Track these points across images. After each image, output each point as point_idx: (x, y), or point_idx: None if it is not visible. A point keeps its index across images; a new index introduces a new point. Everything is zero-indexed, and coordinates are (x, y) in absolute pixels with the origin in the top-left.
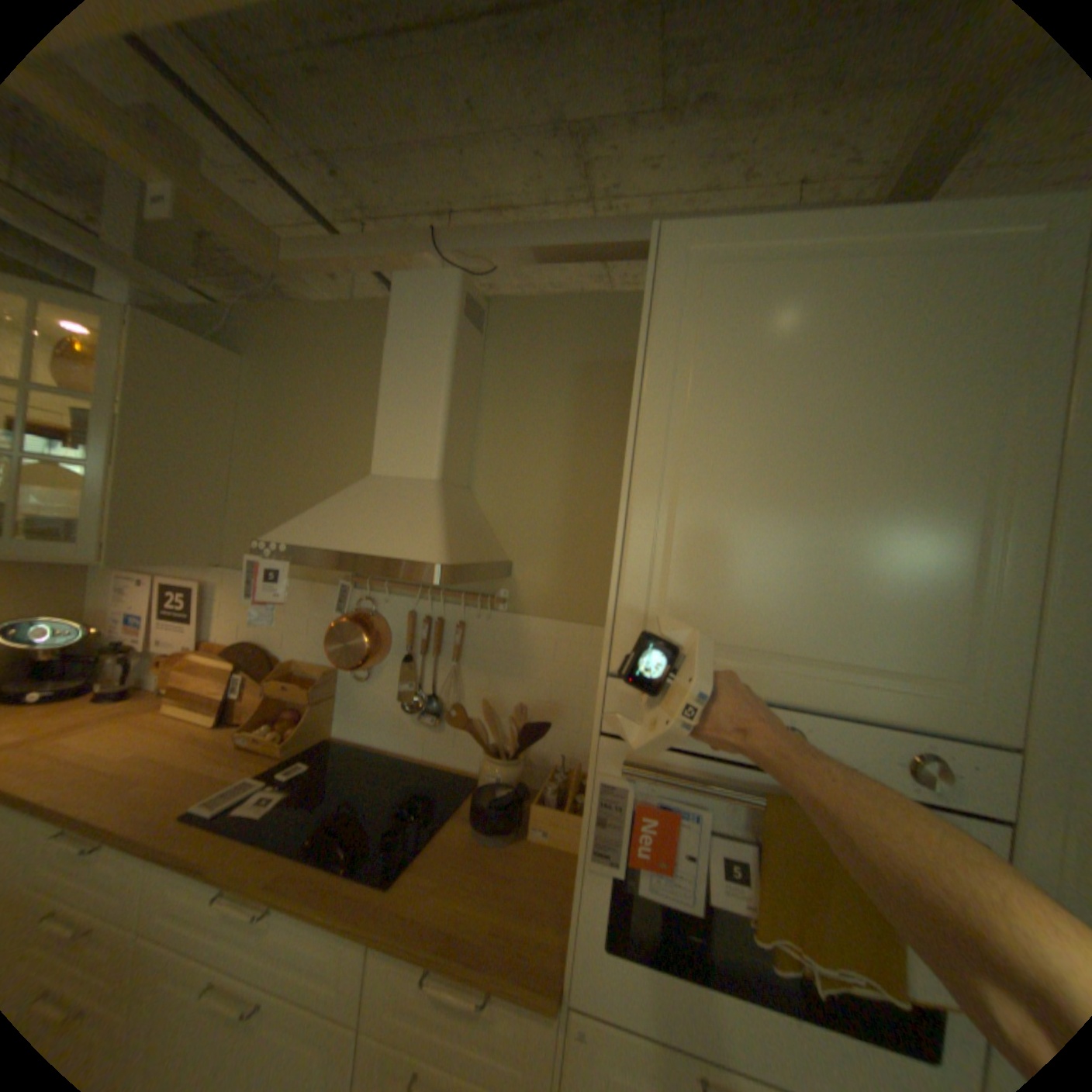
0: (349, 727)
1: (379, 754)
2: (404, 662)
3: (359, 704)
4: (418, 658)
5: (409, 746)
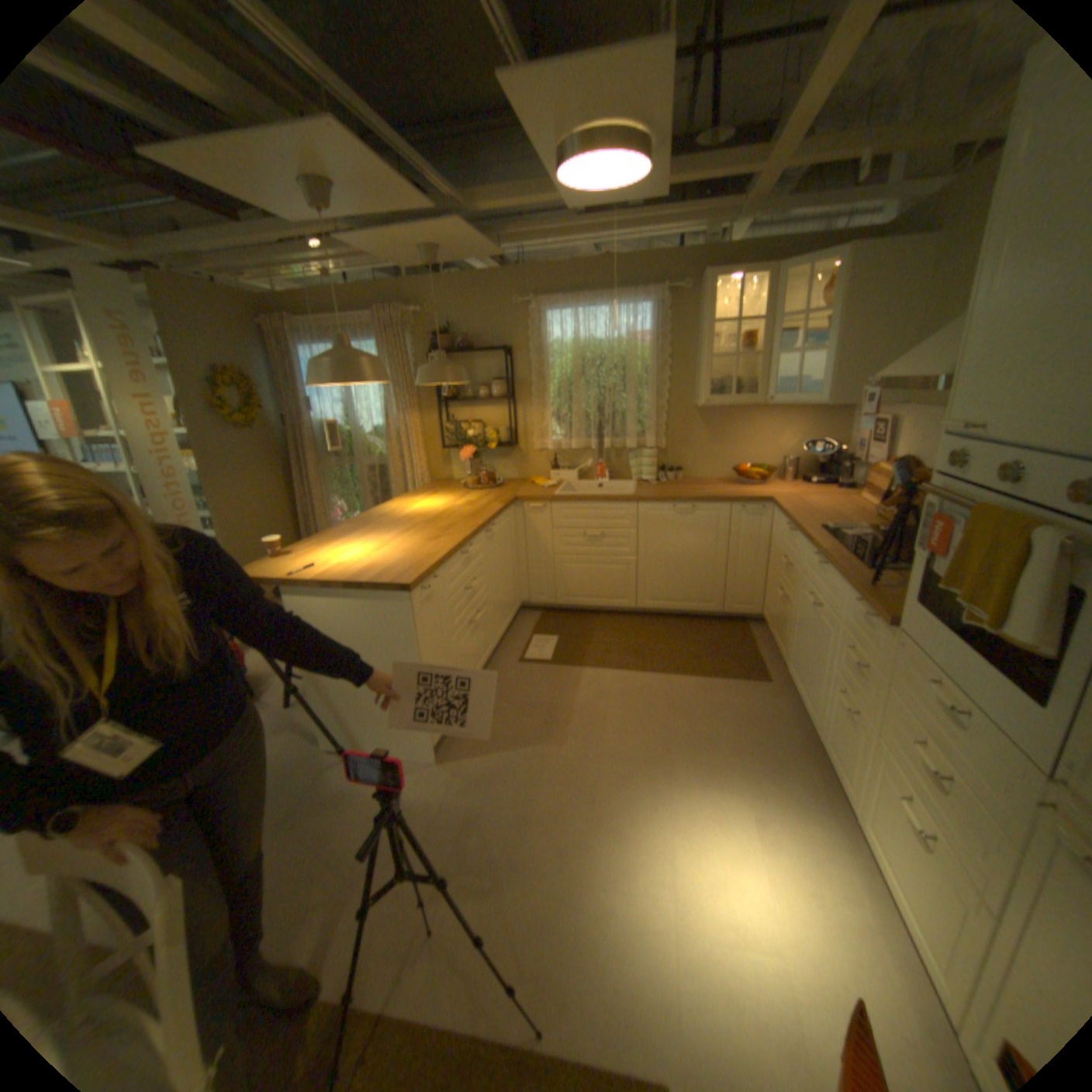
0: None
1: None
2: None
3: None
4: None
5: None
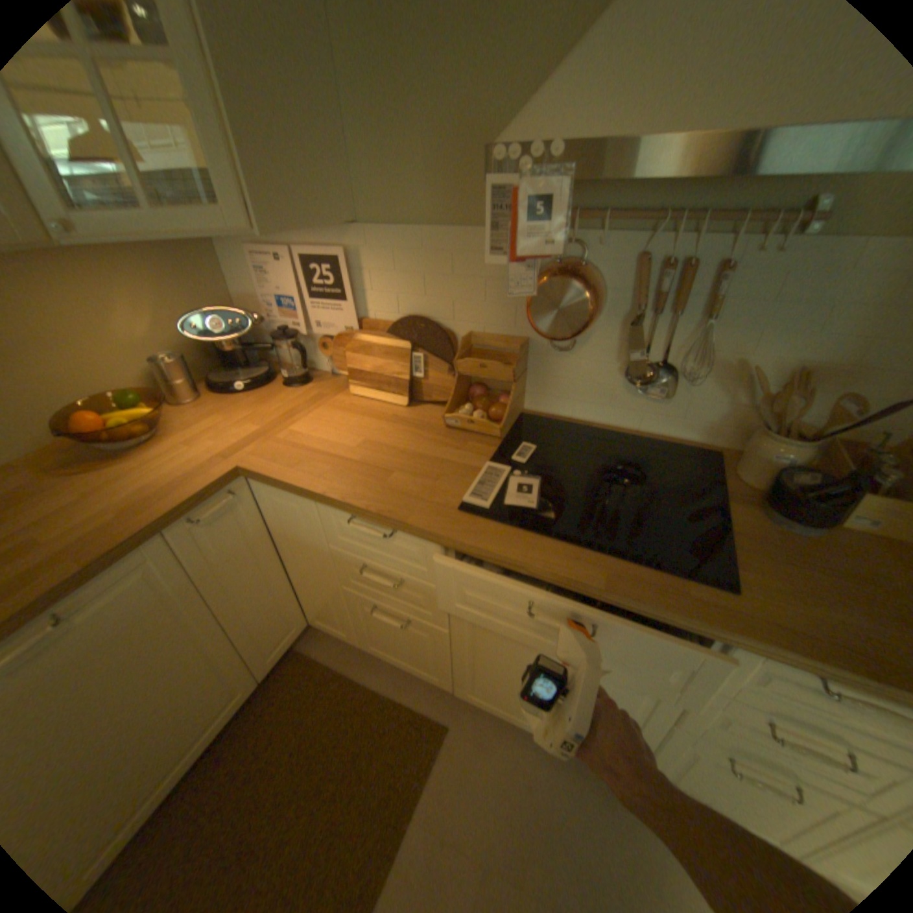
0: (545, 398)
1: (582, 423)
2: (632, 324)
3: (557, 375)
4: (646, 317)
5: (622, 416)
